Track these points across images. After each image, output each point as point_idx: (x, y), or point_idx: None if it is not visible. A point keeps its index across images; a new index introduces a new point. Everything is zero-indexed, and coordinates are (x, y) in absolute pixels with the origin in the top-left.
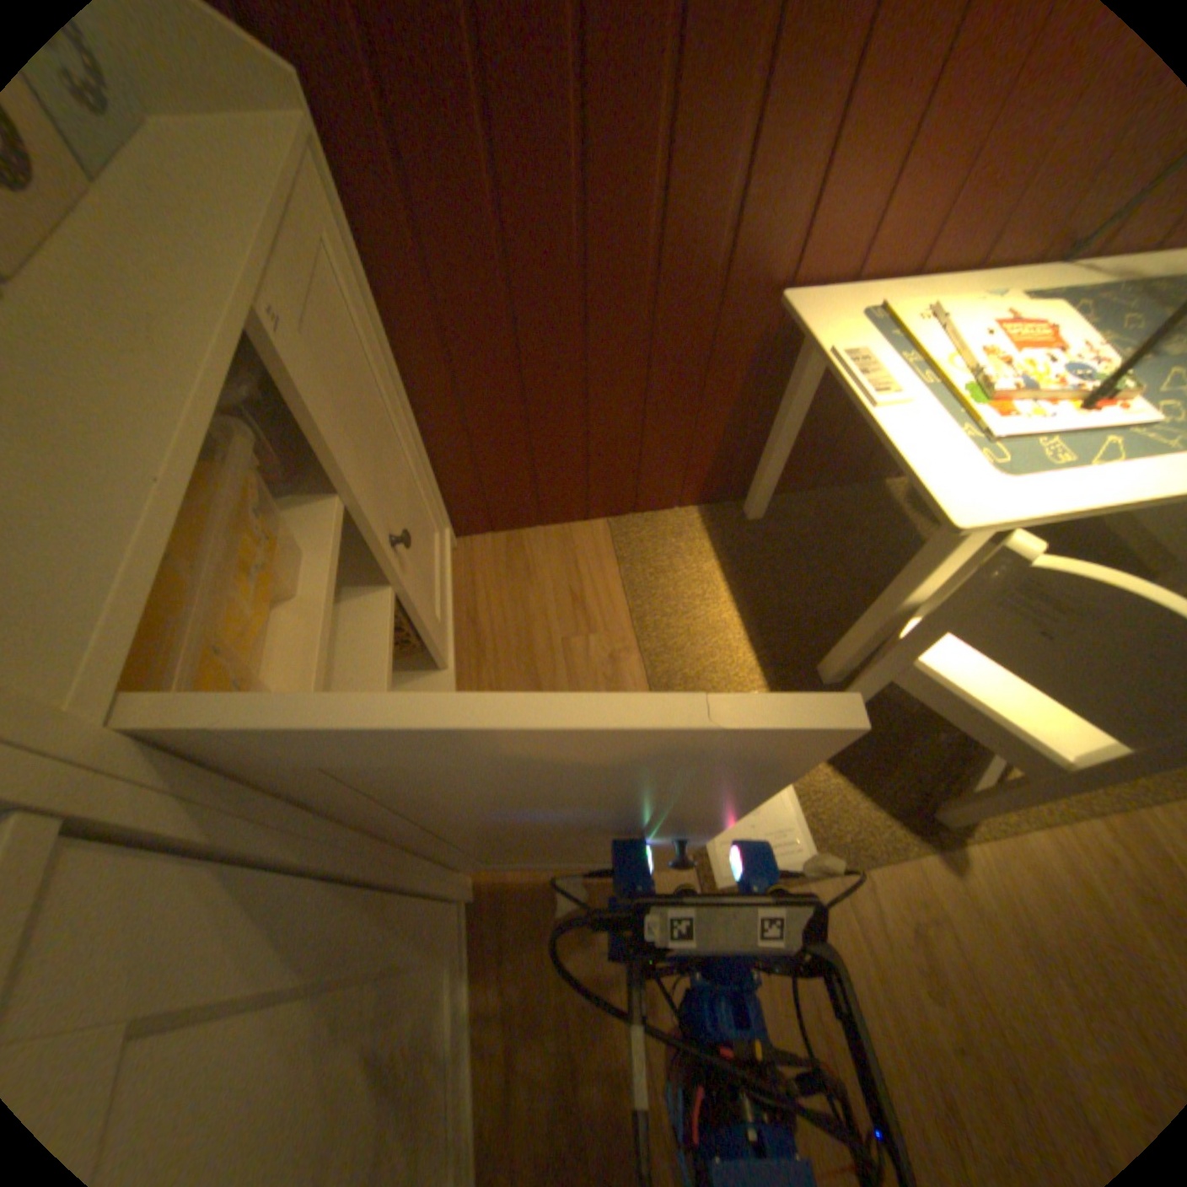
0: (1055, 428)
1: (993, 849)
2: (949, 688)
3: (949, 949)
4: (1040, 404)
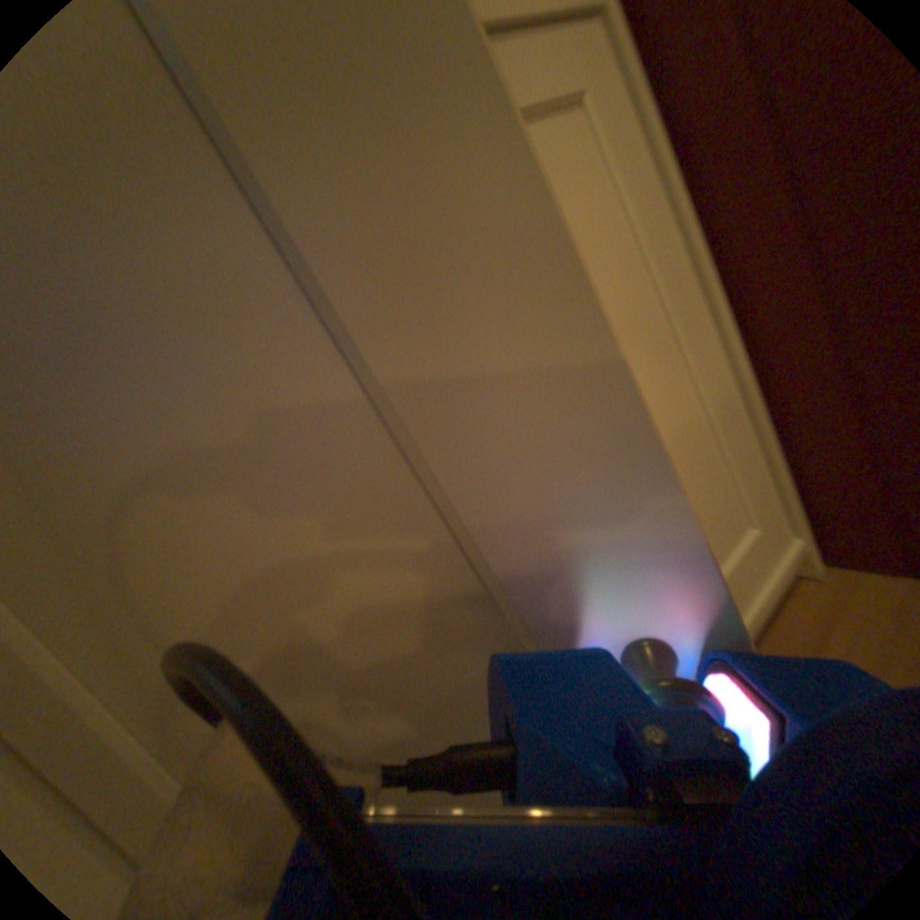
0: None
1: None
2: None
3: None
4: None
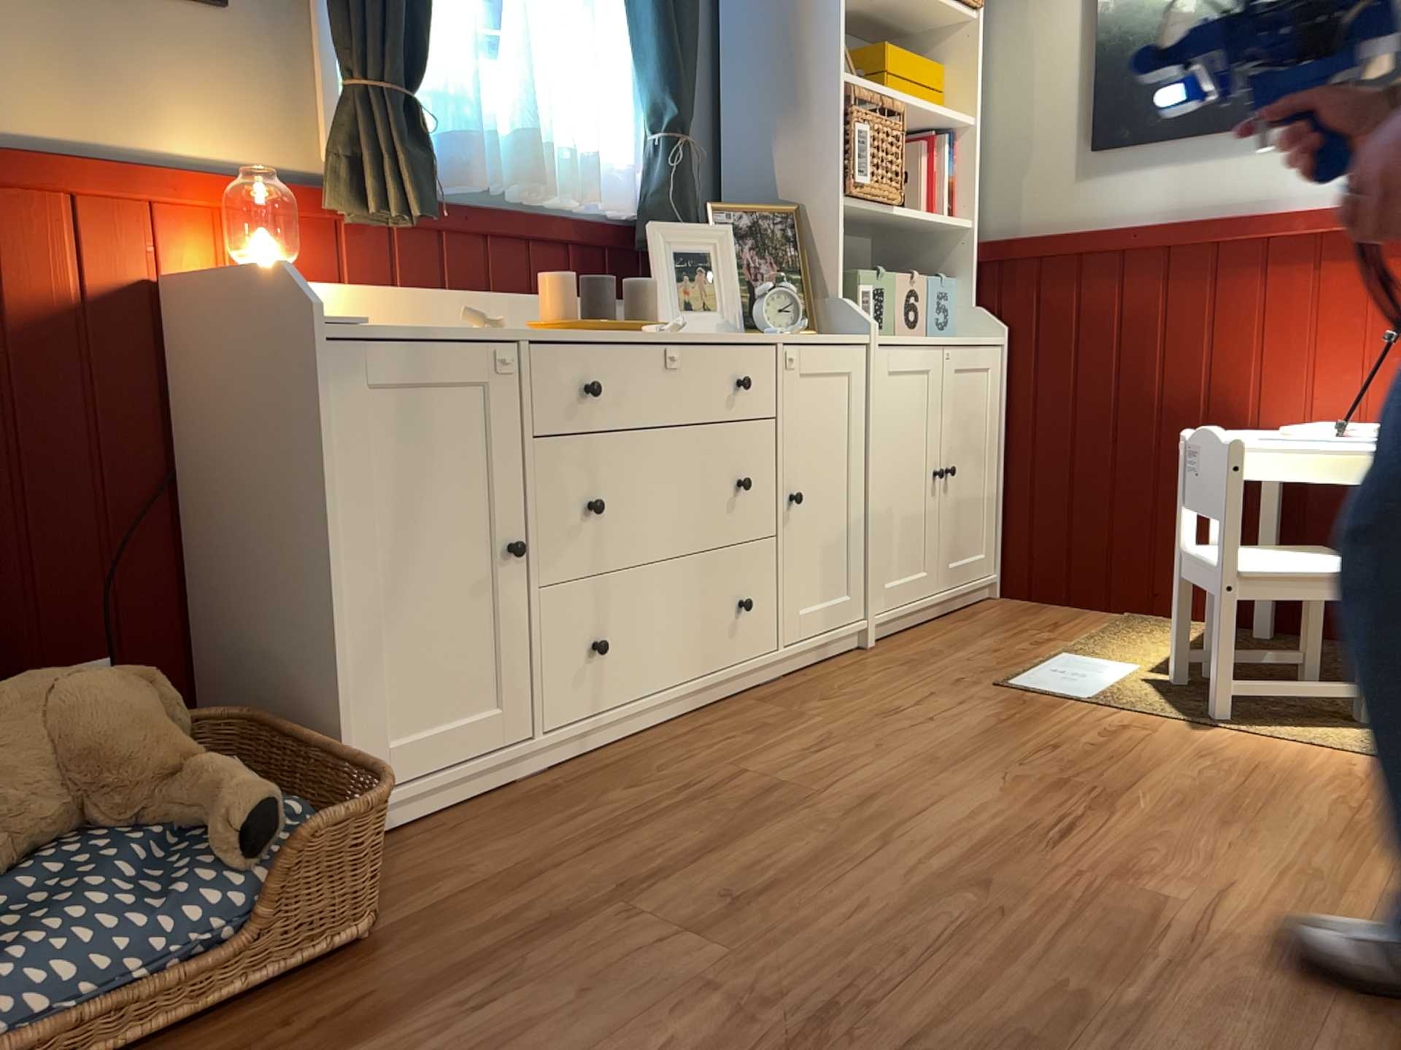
0: (1299, 438)
1: (1241, 734)
2: (1192, 554)
3: (1140, 734)
4: (1305, 435)
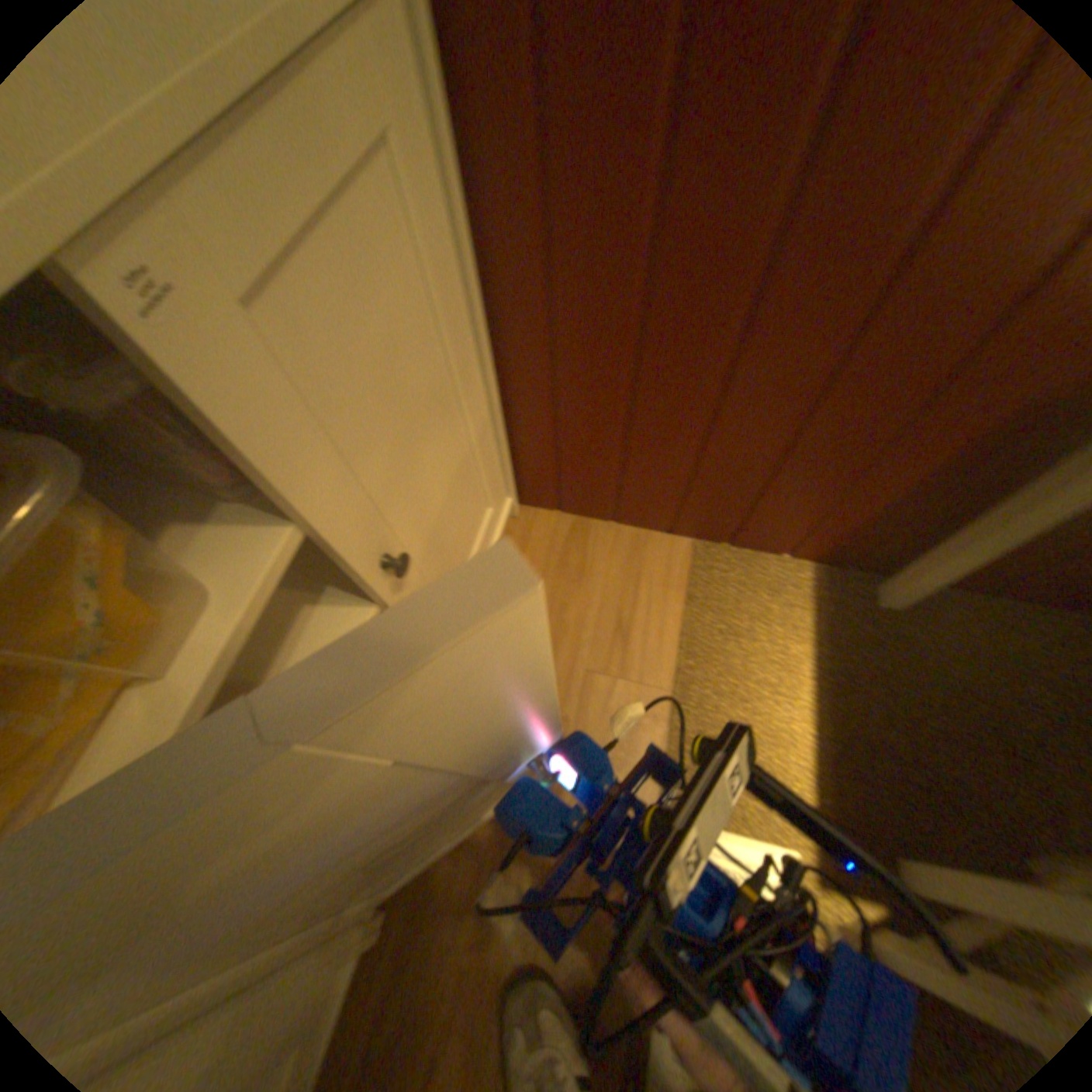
0: None
1: None
2: None
3: None
4: None
